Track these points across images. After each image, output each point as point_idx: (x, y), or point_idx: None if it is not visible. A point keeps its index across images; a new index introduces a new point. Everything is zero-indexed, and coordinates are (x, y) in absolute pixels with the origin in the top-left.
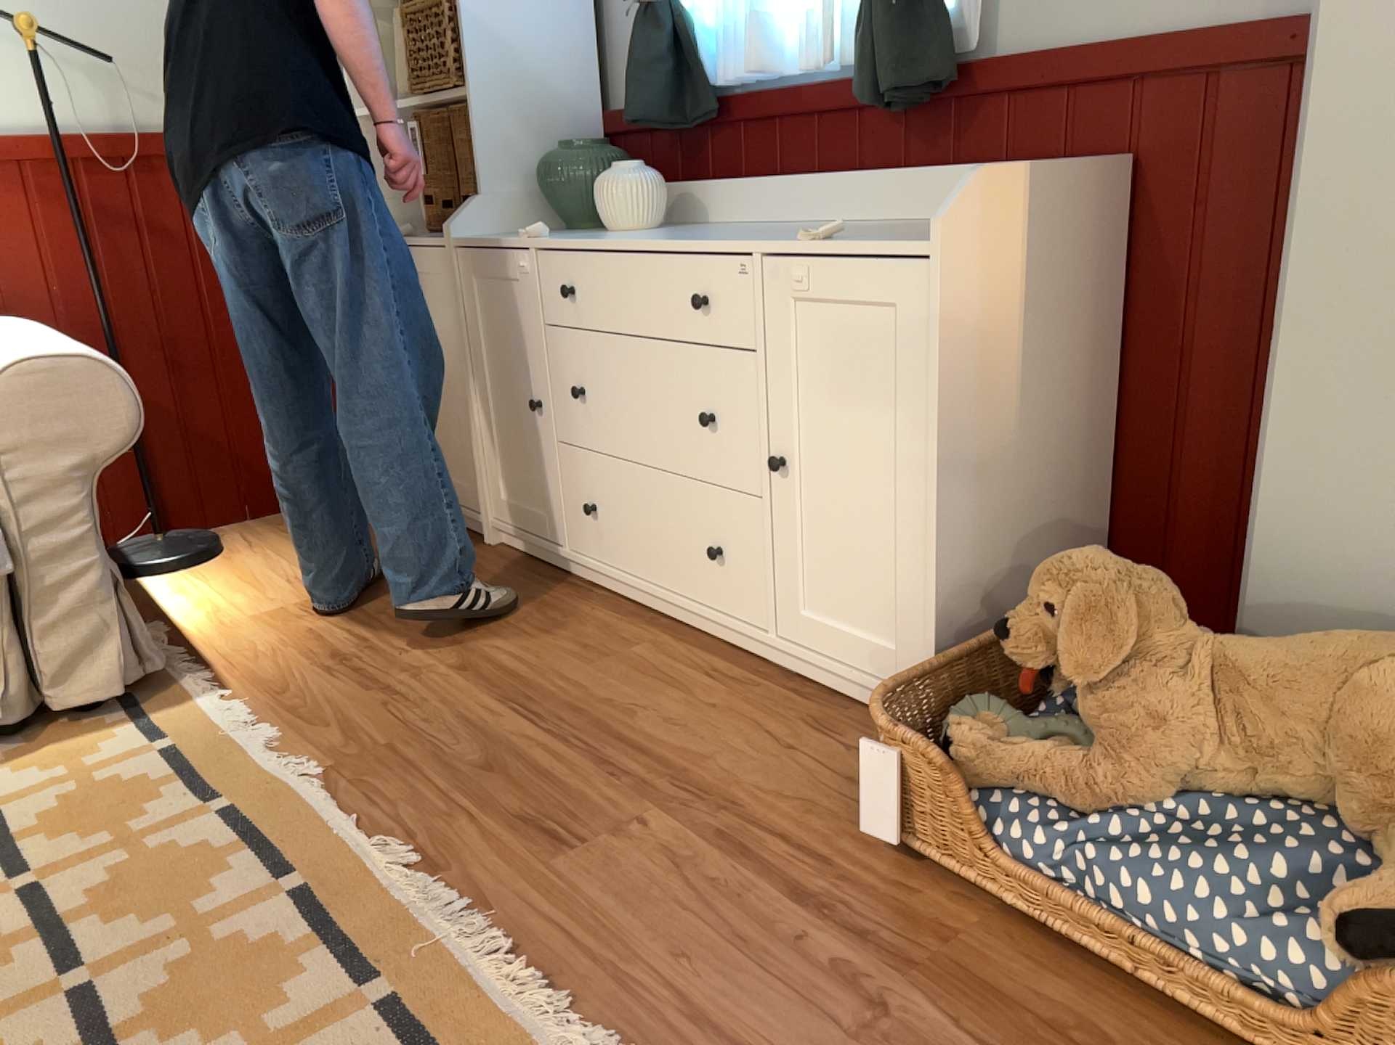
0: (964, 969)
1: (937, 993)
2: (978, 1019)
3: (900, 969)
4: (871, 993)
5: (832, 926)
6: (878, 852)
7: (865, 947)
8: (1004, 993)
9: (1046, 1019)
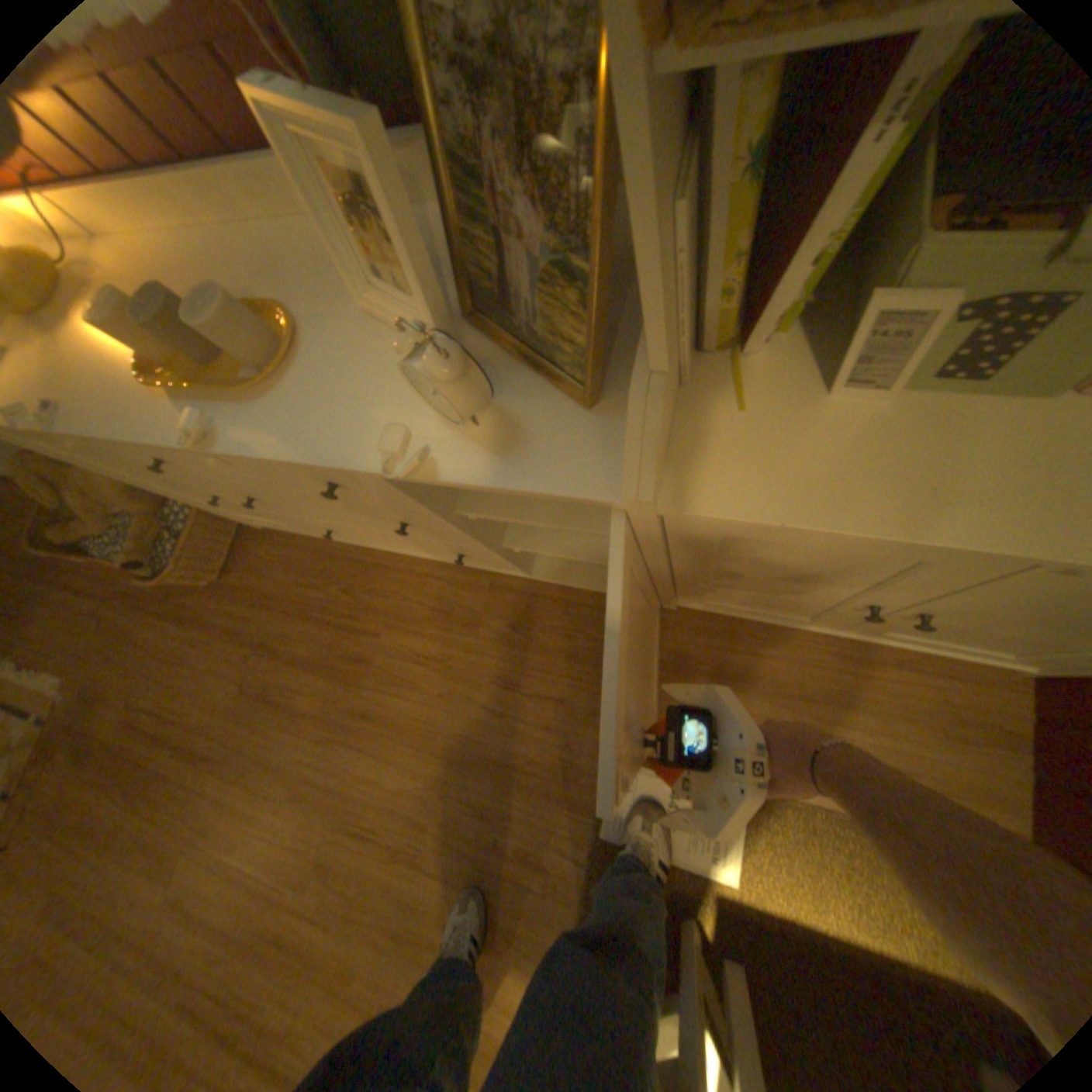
0: (114, 594)
1: (108, 608)
2: (117, 610)
3: (100, 606)
4: (95, 619)
5: (83, 602)
6: (90, 562)
7: (91, 604)
8: (122, 596)
9: (131, 598)
